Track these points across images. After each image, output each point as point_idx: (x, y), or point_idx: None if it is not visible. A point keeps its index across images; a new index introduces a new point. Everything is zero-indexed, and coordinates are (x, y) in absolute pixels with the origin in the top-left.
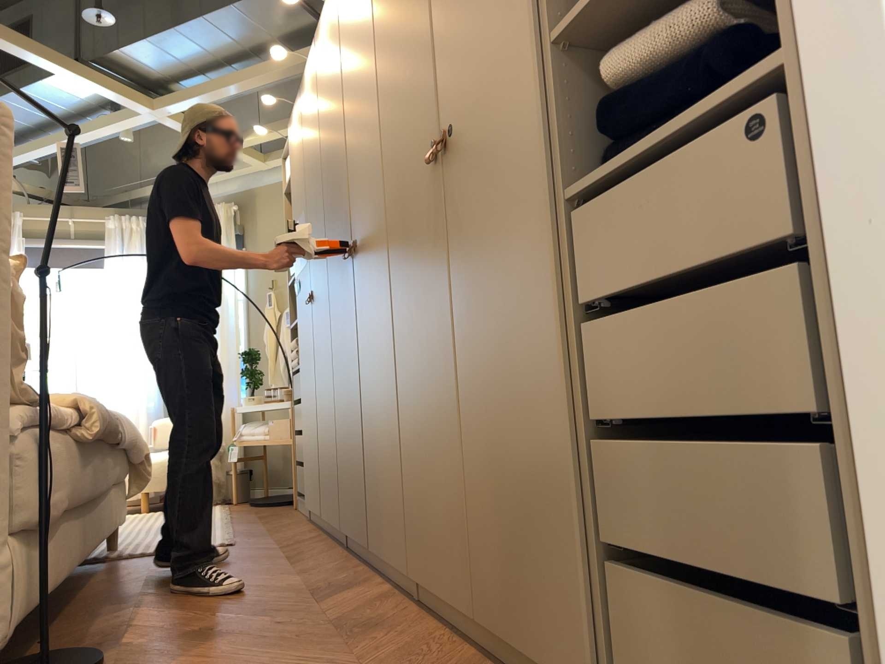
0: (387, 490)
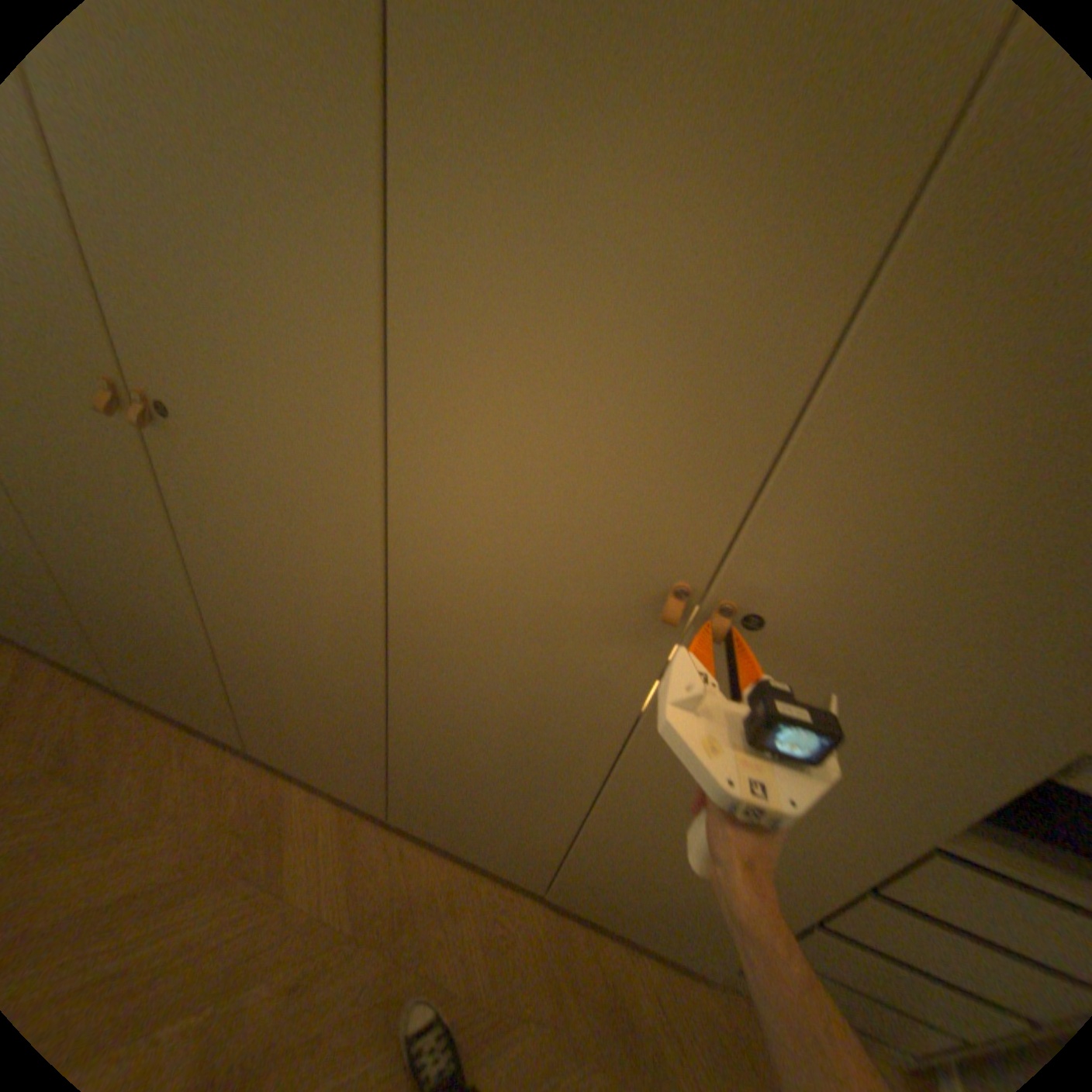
0: (312, 756)
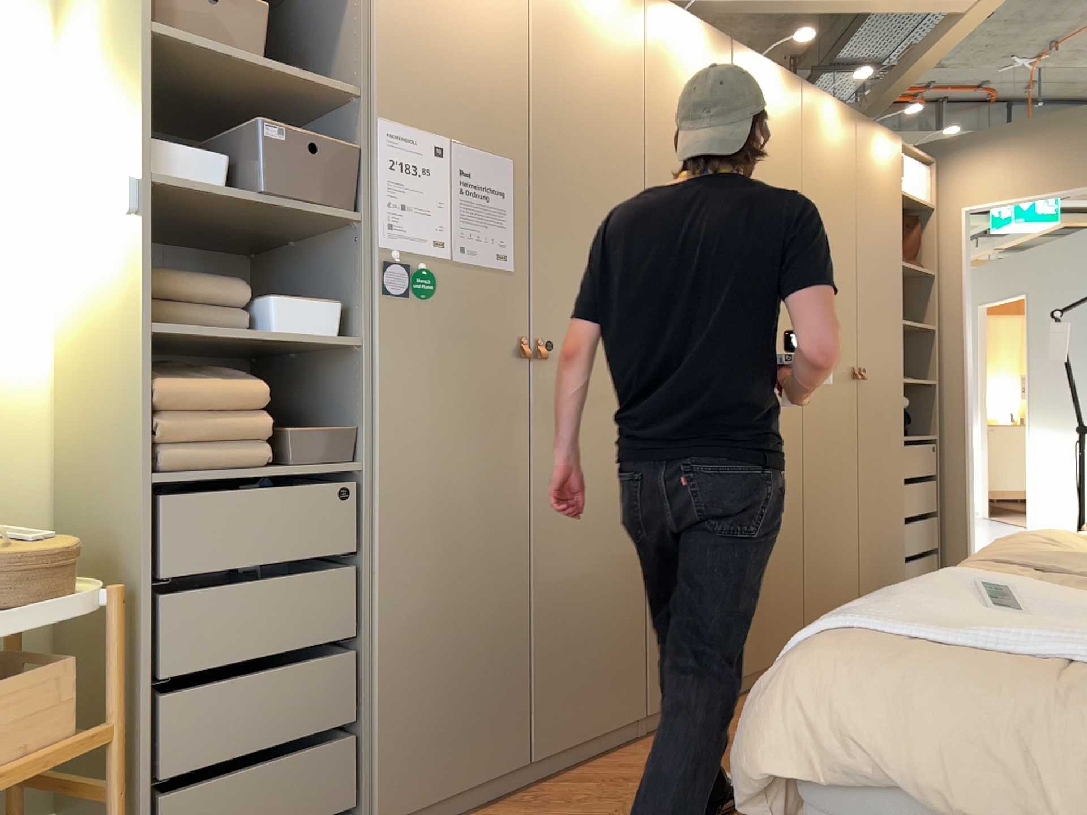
0: (776, 608)
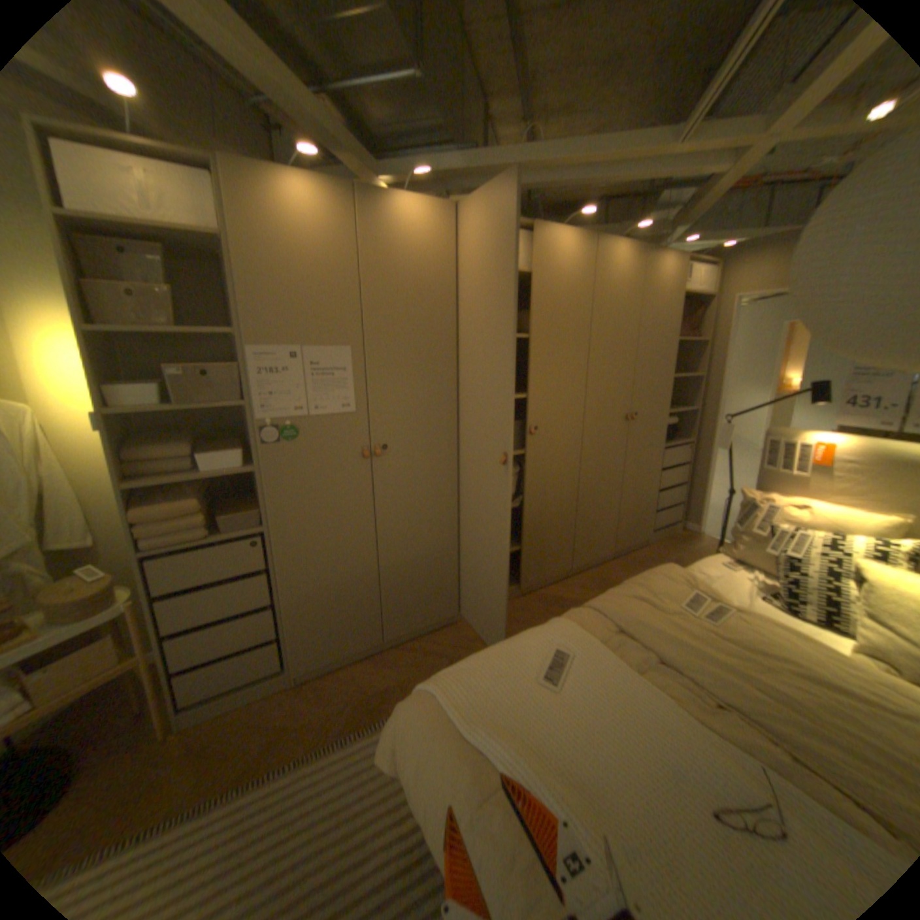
0: (550, 554)
